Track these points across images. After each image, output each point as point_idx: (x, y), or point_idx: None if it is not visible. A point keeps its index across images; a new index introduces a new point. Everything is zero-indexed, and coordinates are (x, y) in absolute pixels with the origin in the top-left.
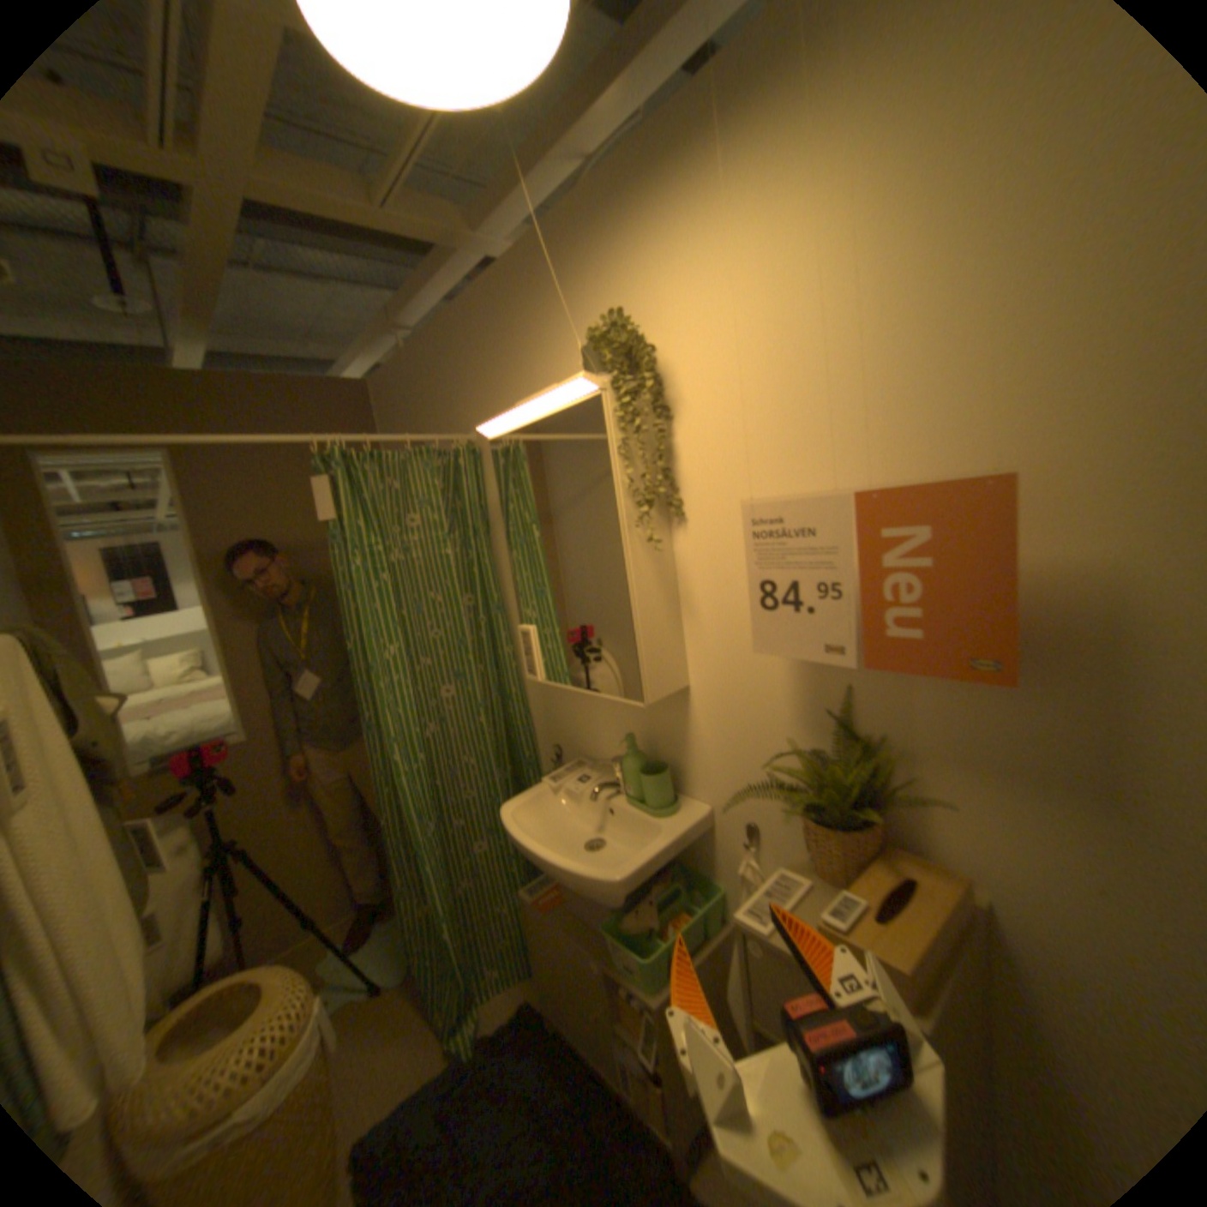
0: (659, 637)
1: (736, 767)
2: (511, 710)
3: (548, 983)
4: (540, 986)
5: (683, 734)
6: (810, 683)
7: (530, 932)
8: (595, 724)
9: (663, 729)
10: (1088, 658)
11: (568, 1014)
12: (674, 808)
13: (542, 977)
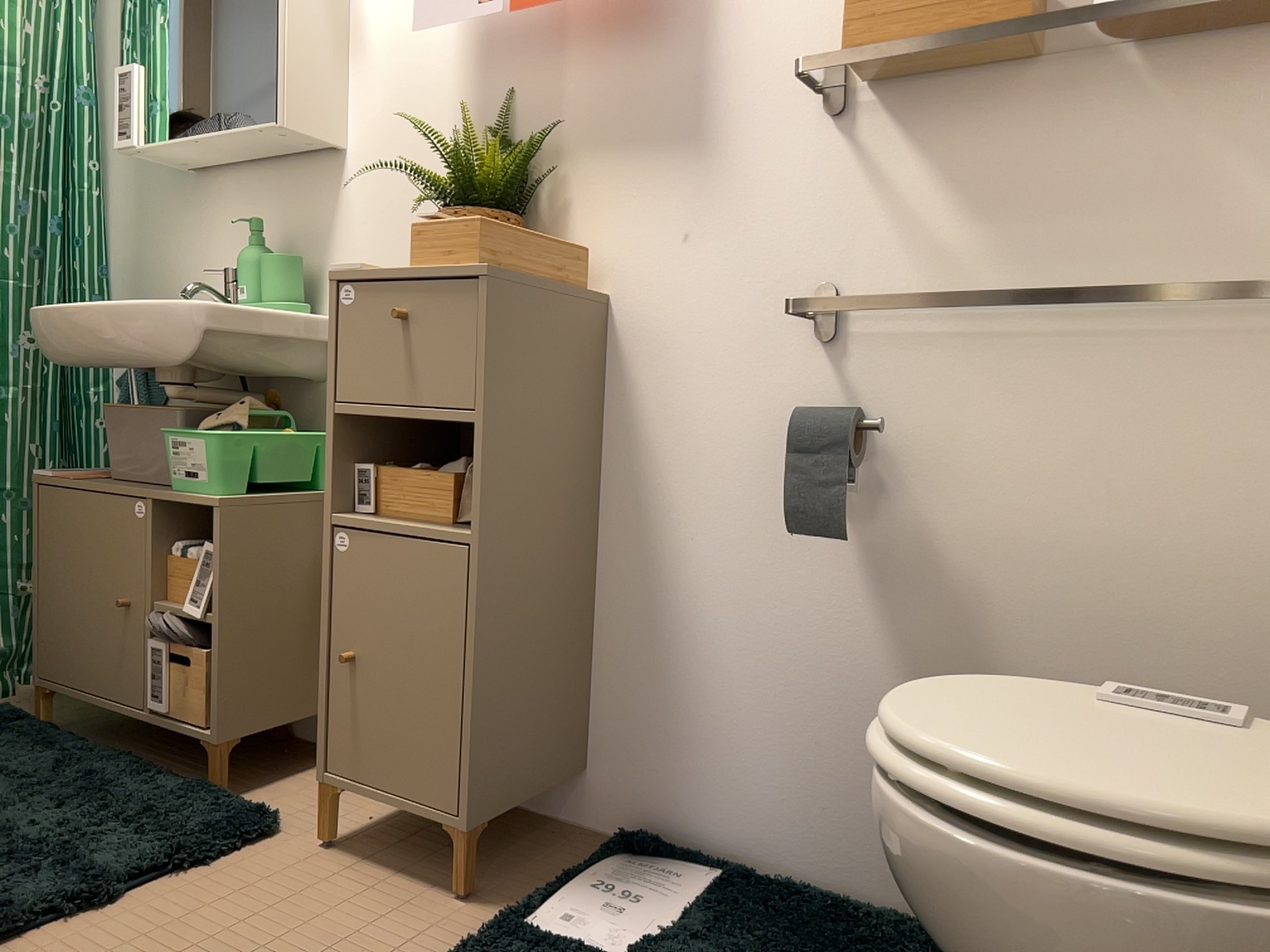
0: (312, 57)
1: (386, 245)
2: (78, 288)
3: (58, 606)
4: (42, 626)
5: (329, 225)
6: (475, 101)
7: (43, 530)
8: (212, 258)
9: (305, 227)
10: (685, 2)
11: (83, 637)
12: (298, 305)
13: (49, 604)
